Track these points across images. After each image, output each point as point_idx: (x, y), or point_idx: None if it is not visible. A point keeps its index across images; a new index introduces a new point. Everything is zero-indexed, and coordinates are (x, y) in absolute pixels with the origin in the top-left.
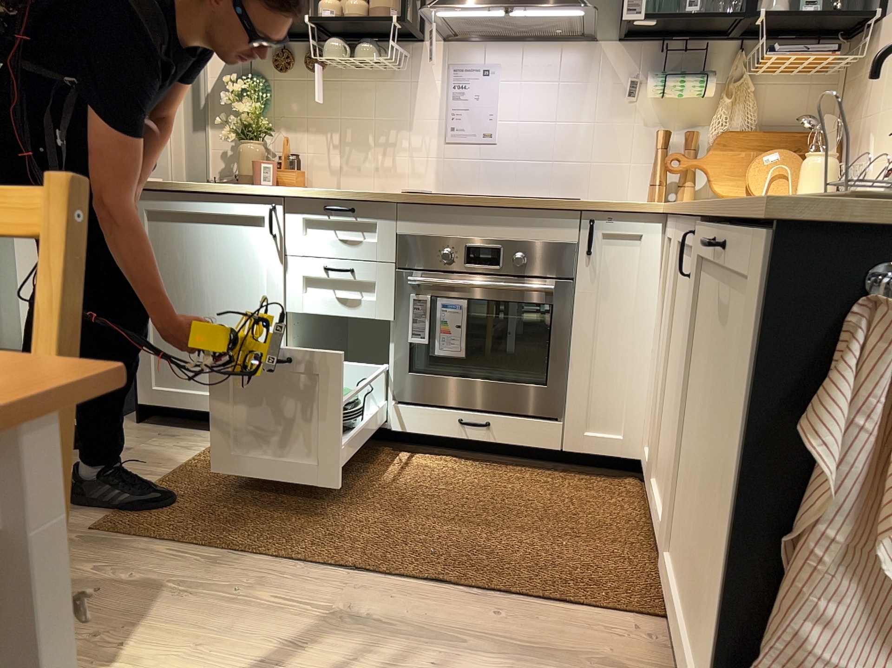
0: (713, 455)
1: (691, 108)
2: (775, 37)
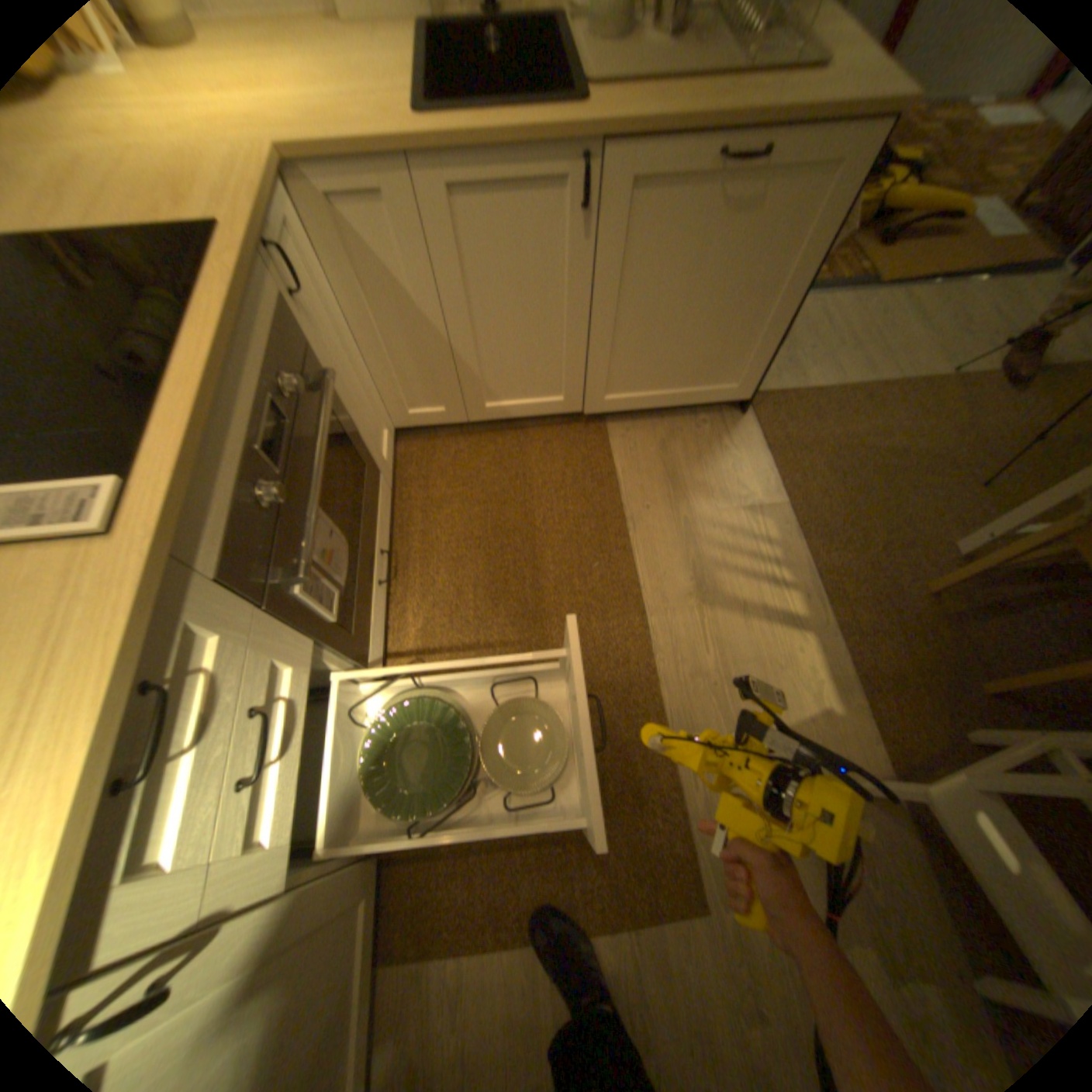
0: (695, 302)
1: None
2: None
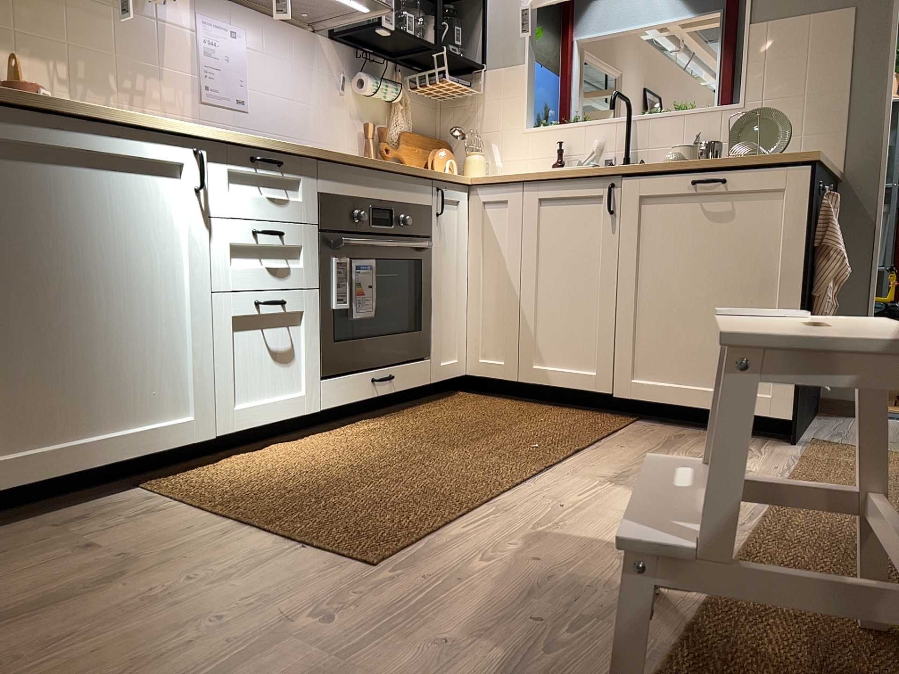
0: (703, 289)
1: (375, 109)
2: (414, 67)
